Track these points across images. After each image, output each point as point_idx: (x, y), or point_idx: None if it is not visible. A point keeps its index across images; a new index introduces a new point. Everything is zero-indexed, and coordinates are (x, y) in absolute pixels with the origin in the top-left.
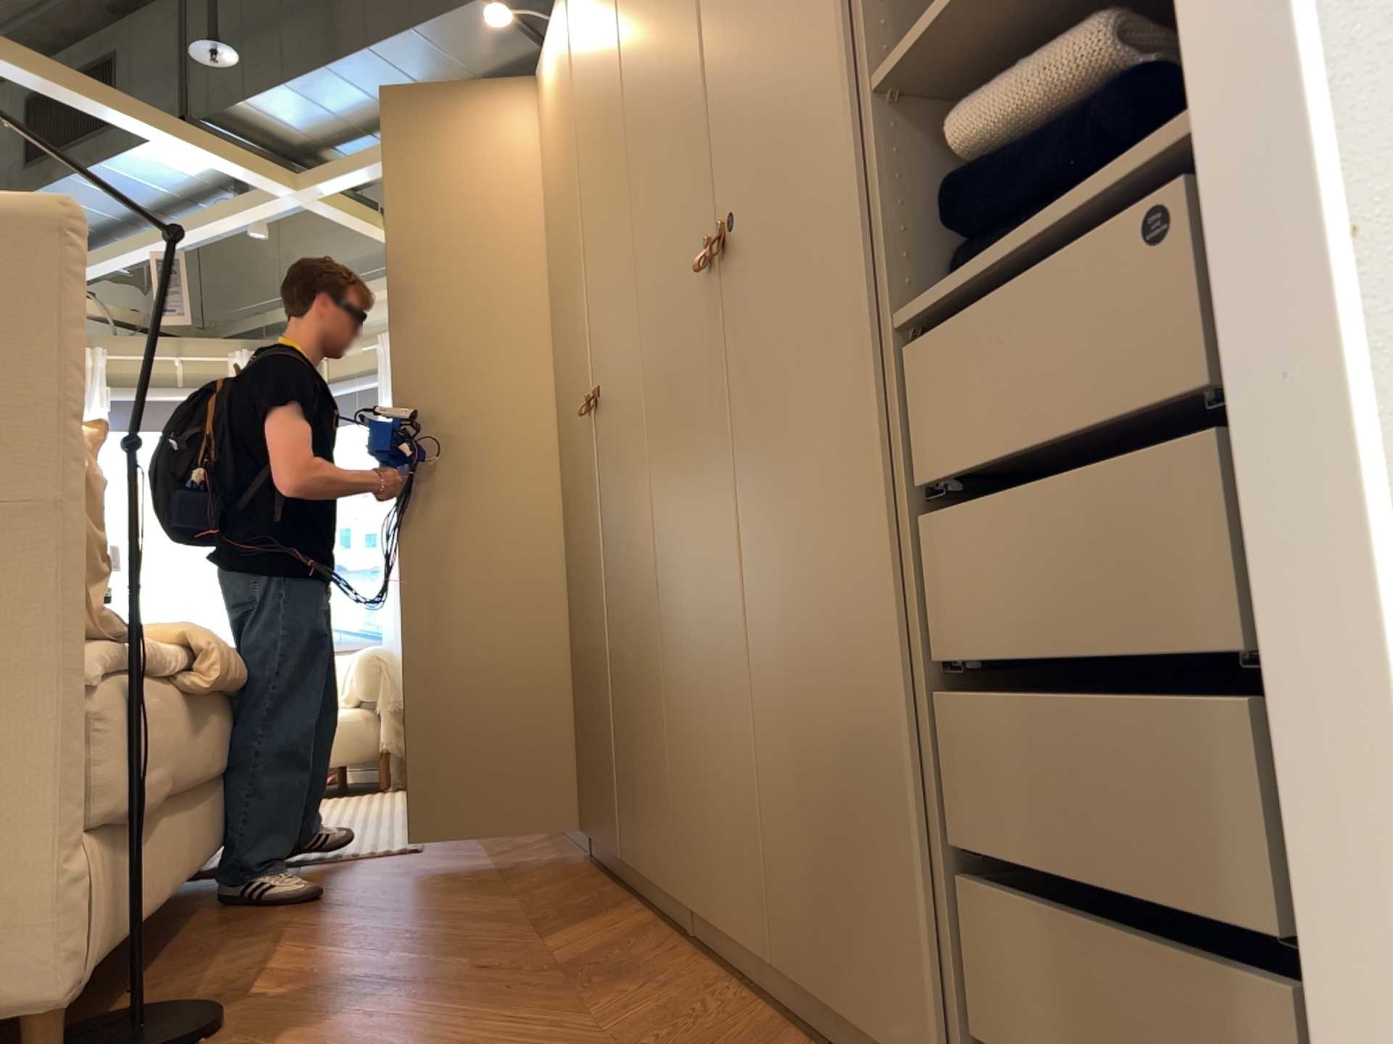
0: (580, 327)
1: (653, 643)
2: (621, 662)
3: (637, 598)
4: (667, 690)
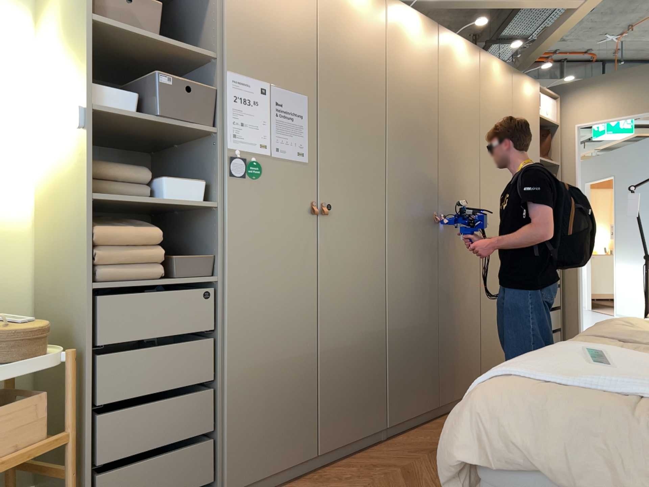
0: (427, 177)
1: (471, 315)
2: (438, 326)
3: (463, 301)
4: (478, 328)
